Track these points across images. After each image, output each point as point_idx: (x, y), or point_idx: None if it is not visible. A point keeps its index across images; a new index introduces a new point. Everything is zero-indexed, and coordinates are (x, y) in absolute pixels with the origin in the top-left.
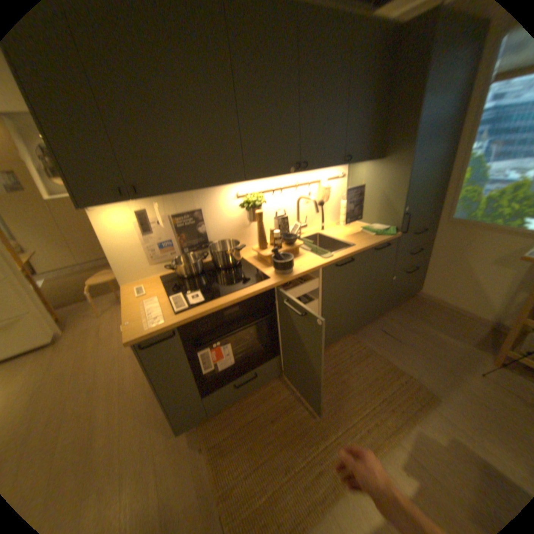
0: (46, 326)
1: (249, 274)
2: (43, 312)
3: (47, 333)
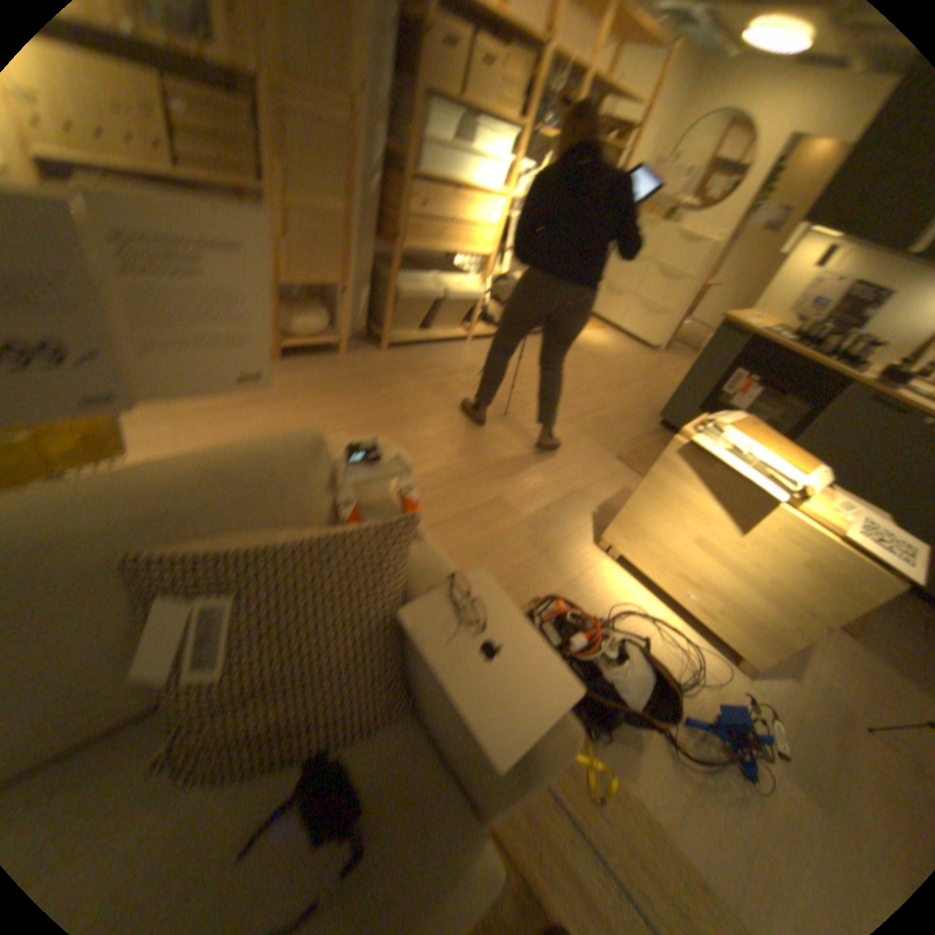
0: (666, 334)
1: (851, 367)
2: (677, 323)
3: (661, 338)
